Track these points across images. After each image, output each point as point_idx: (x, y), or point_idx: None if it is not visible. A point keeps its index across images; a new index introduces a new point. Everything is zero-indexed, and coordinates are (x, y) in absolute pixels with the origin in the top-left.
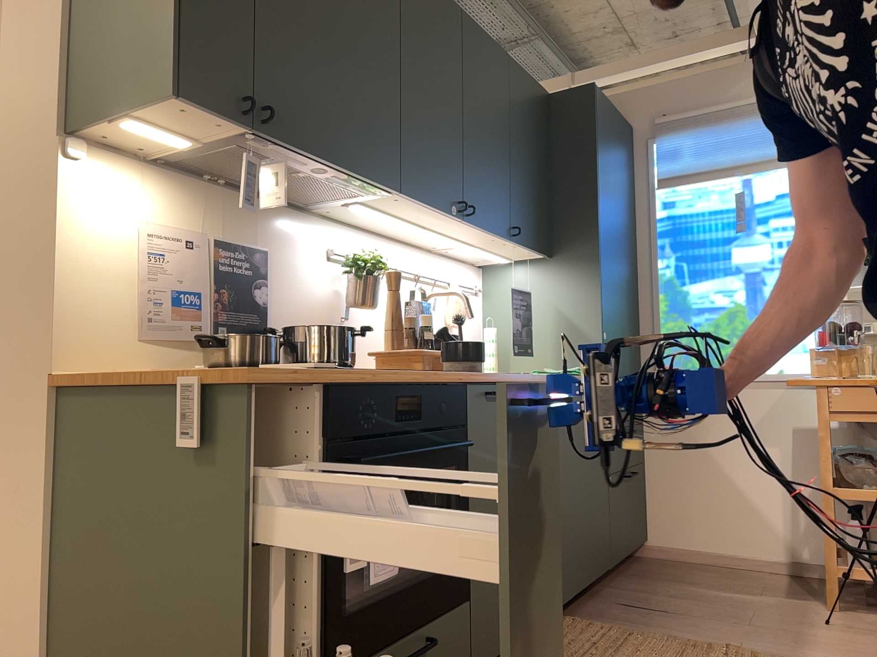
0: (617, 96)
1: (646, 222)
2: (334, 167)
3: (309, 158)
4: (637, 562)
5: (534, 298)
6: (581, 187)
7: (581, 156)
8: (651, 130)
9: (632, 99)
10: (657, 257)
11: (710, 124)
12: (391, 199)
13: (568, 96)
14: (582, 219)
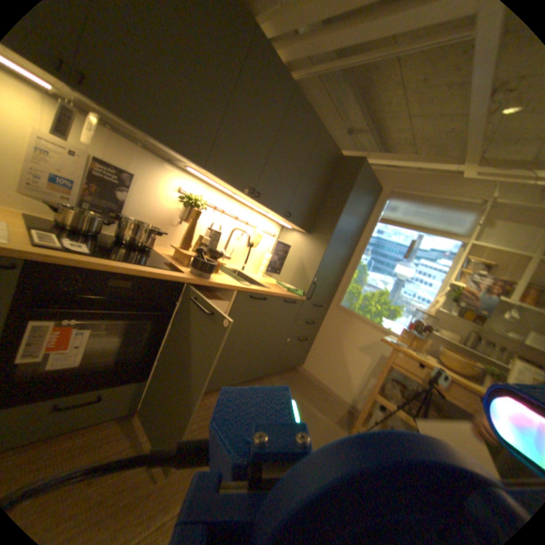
0: (382, 168)
1: (366, 233)
2: (149, 136)
3: (126, 123)
4: (292, 370)
5: (293, 247)
6: (335, 205)
7: (342, 189)
8: (390, 191)
9: (389, 172)
10: (363, 251)
11: (418, 199)
12: (203, 171)
13: (350, 157)
14: (328, 220)
